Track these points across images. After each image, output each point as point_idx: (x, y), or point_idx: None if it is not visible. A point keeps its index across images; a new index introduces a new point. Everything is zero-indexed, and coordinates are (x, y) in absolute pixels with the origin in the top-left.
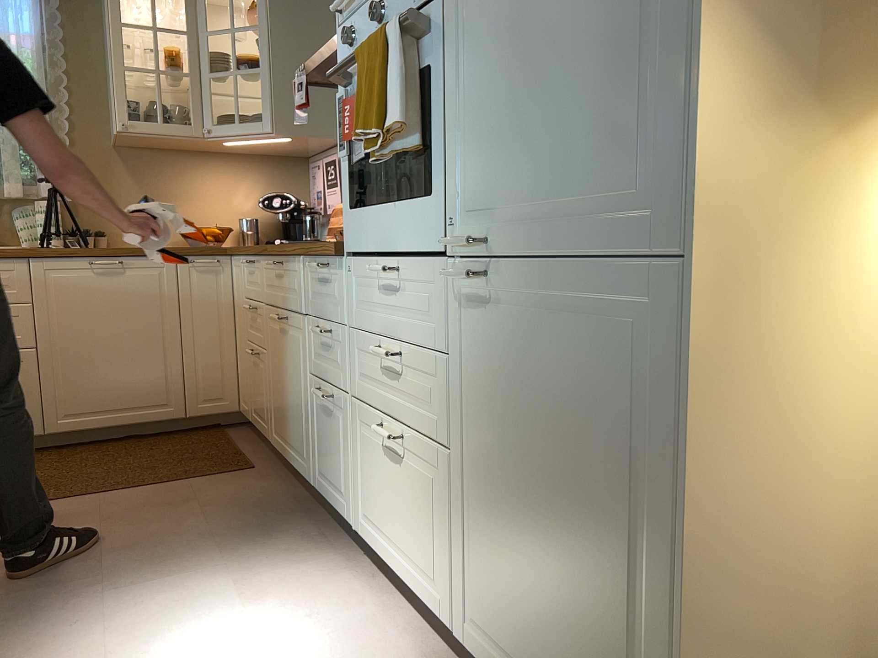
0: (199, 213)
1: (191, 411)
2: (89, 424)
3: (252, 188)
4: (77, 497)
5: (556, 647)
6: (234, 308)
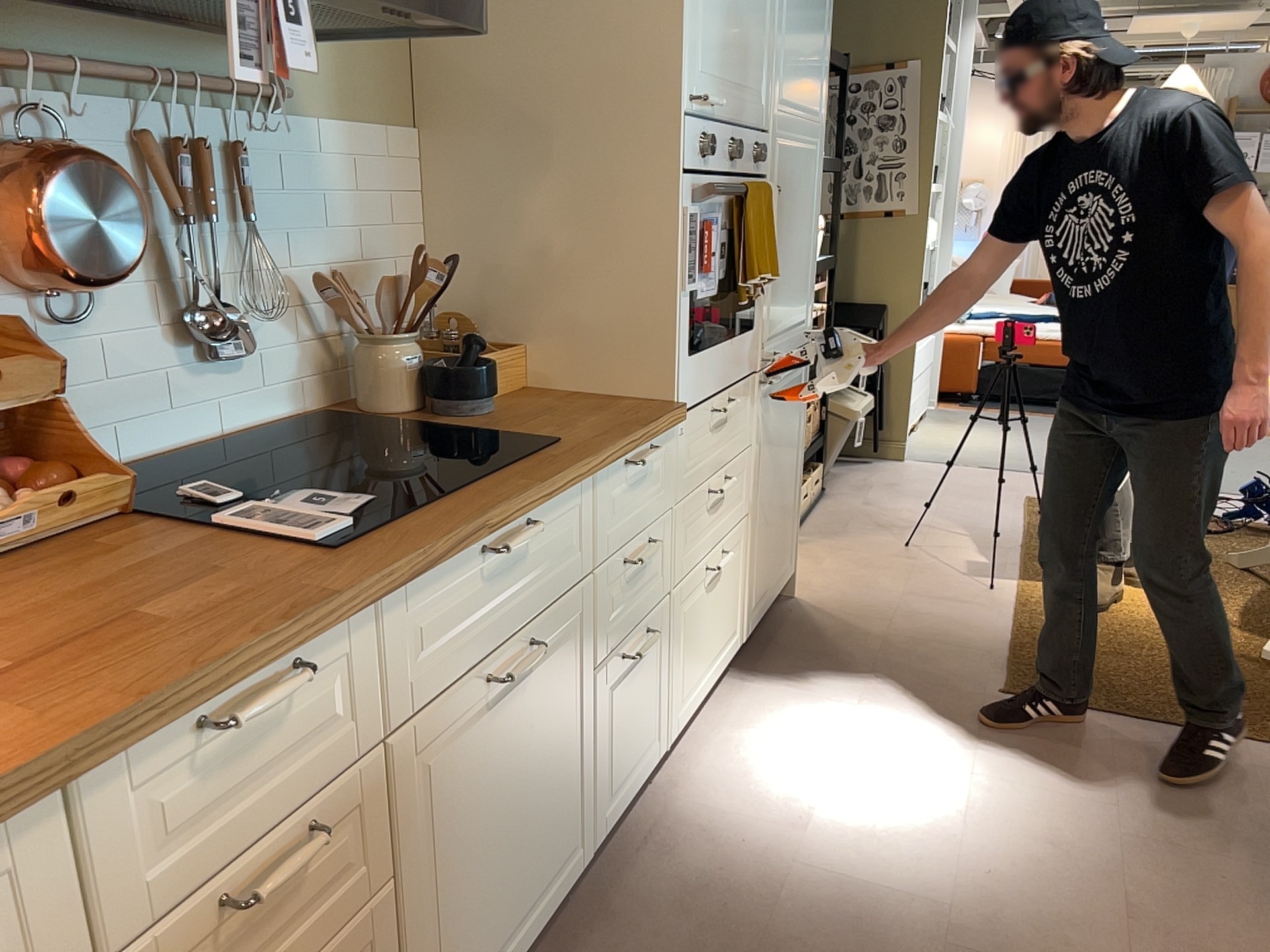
0: None
1: None
2: None
3: None
4: None
5: (778, 548)
6: None
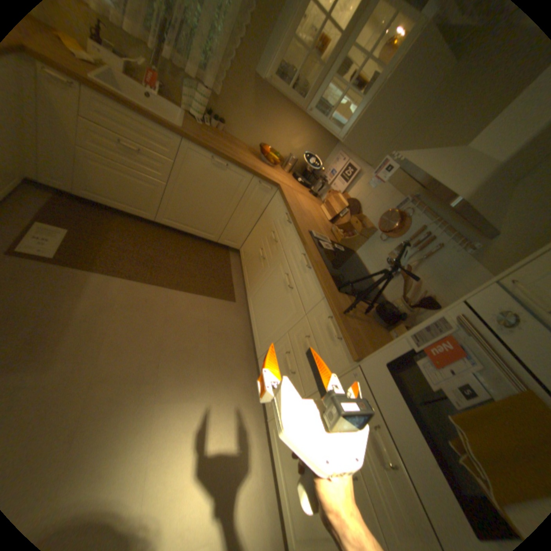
0: (274, 139)
1: (220, 242)
2: (176, 227)
3: (305, 141)
4: (159, 286)
5: None
6: (264, 214)
